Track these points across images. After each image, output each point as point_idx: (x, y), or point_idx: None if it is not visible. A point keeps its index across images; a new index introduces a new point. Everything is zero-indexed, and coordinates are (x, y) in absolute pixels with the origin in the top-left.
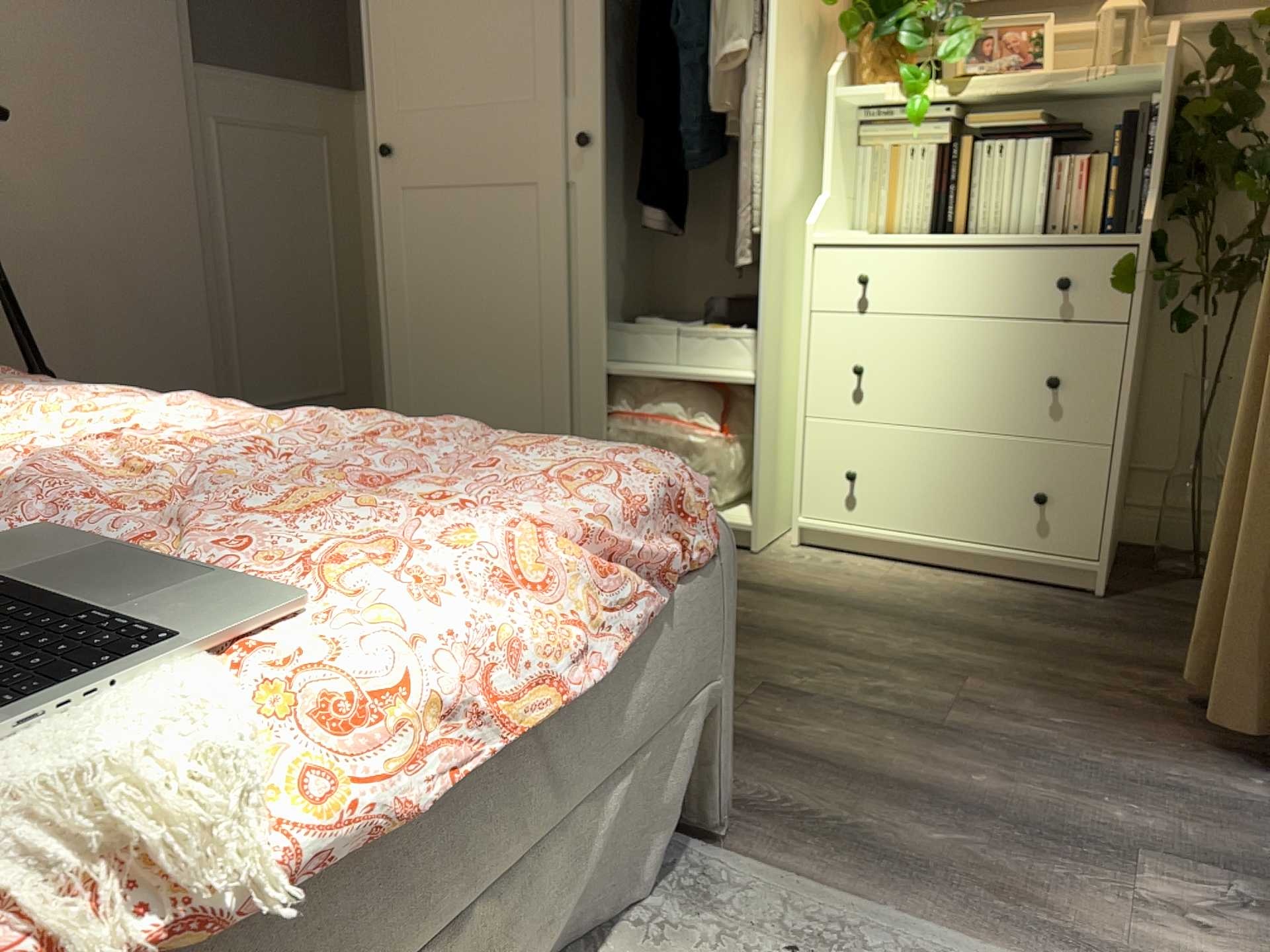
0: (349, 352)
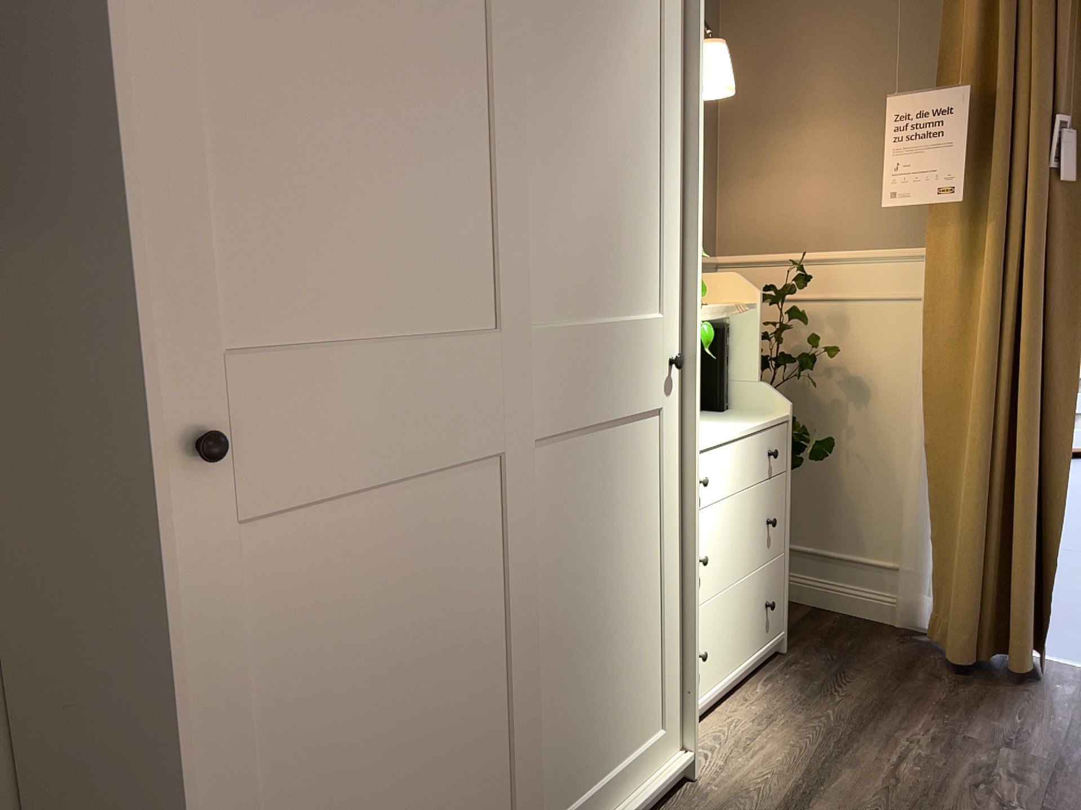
0: None
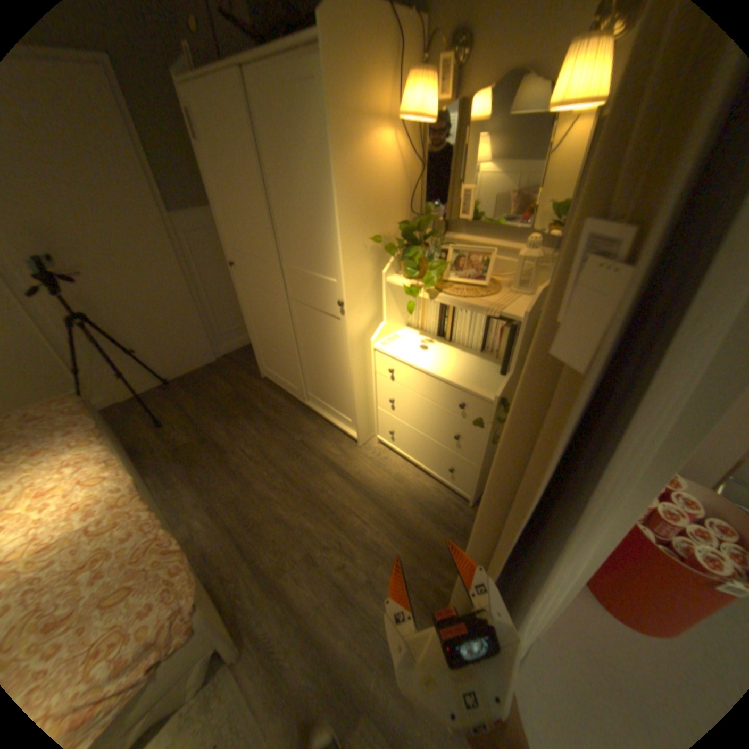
0: None
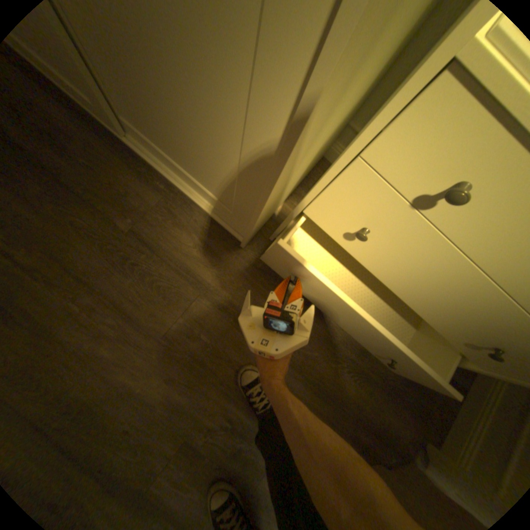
0: None
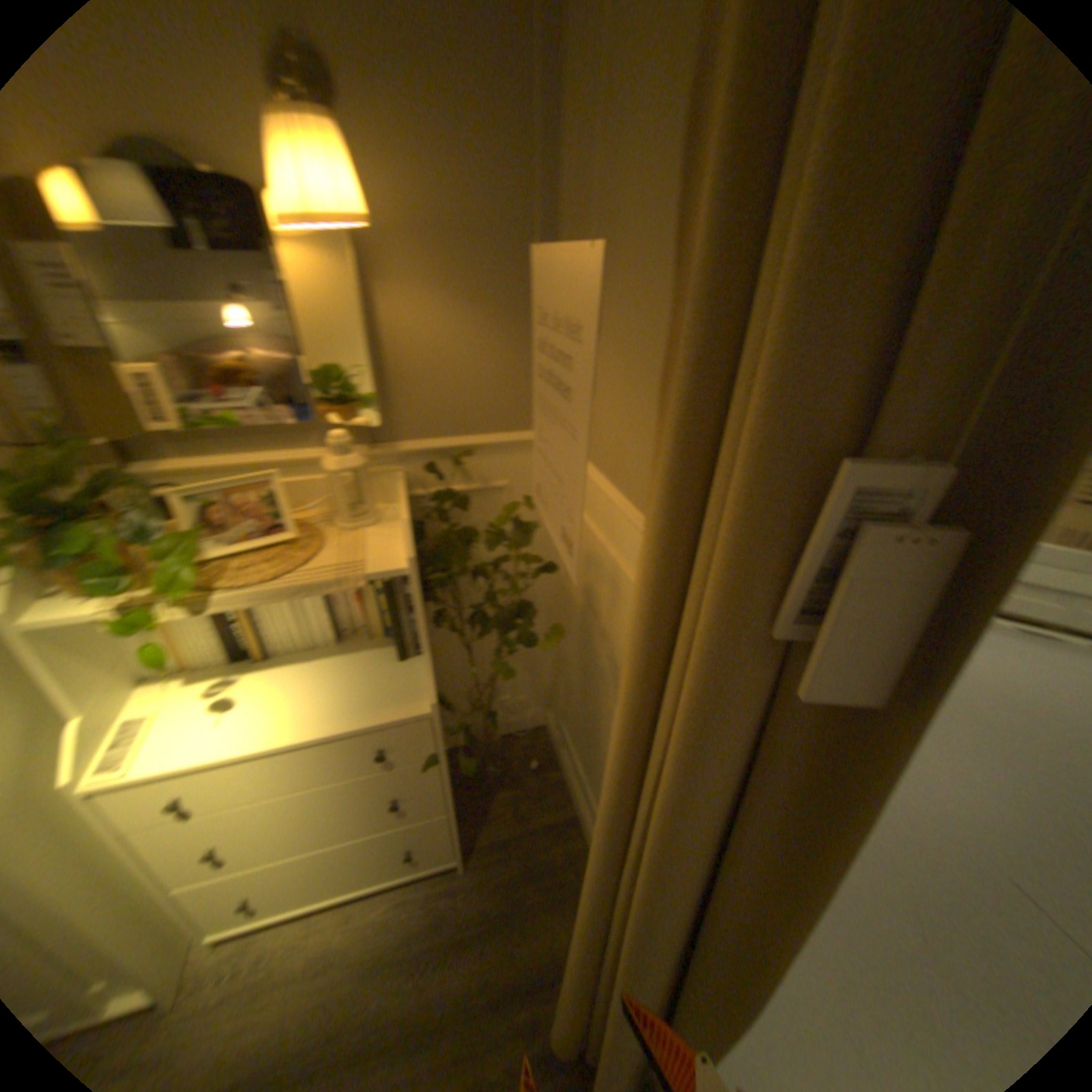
0: None
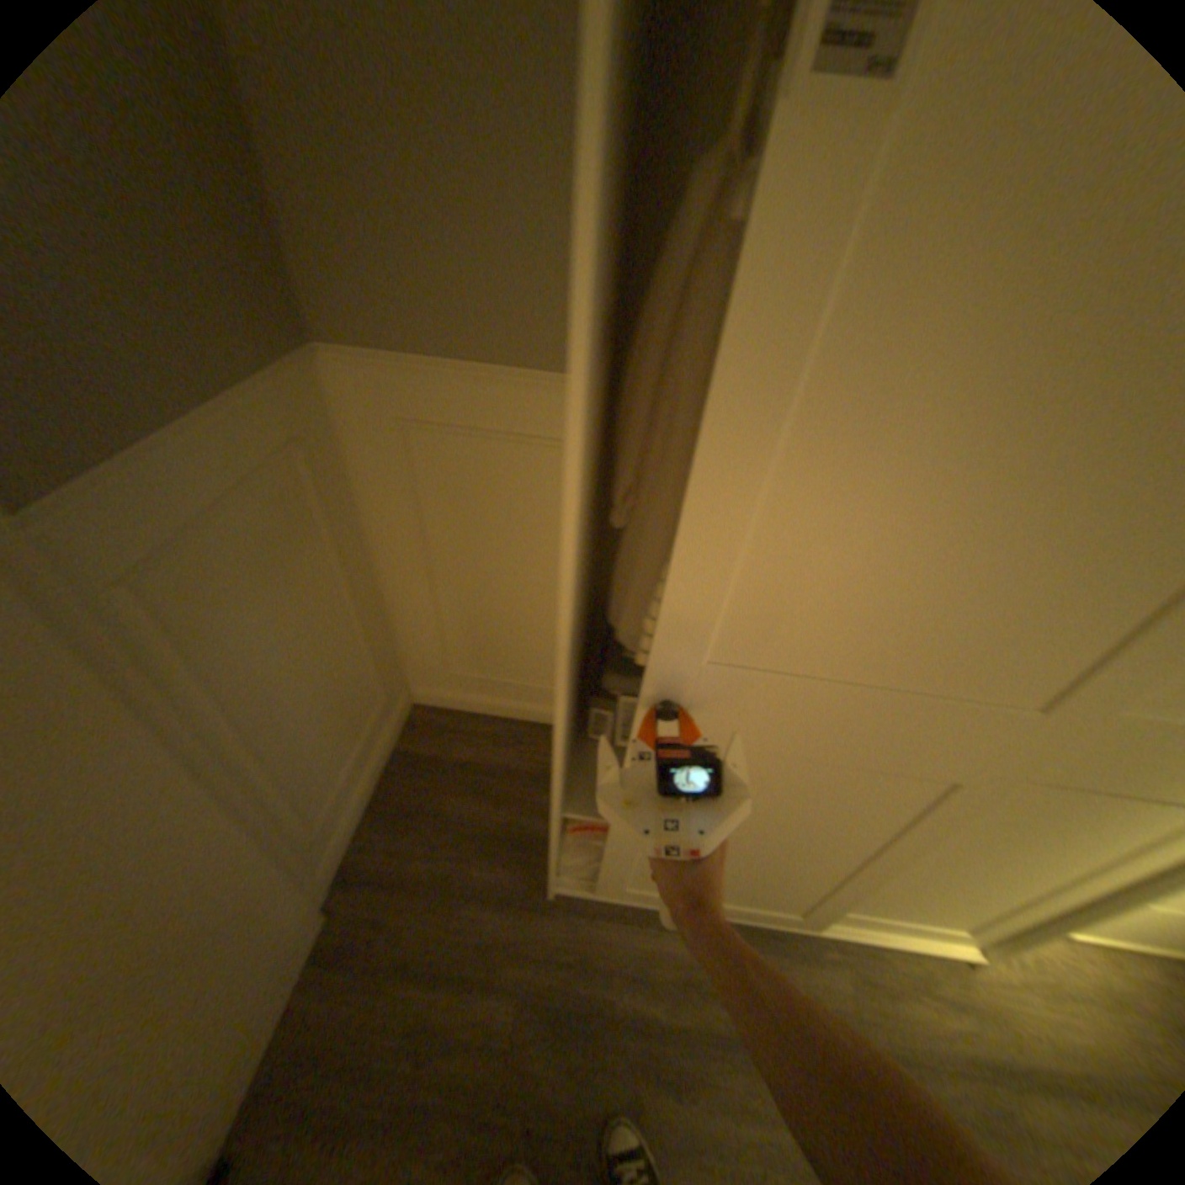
0: (380, 668)
